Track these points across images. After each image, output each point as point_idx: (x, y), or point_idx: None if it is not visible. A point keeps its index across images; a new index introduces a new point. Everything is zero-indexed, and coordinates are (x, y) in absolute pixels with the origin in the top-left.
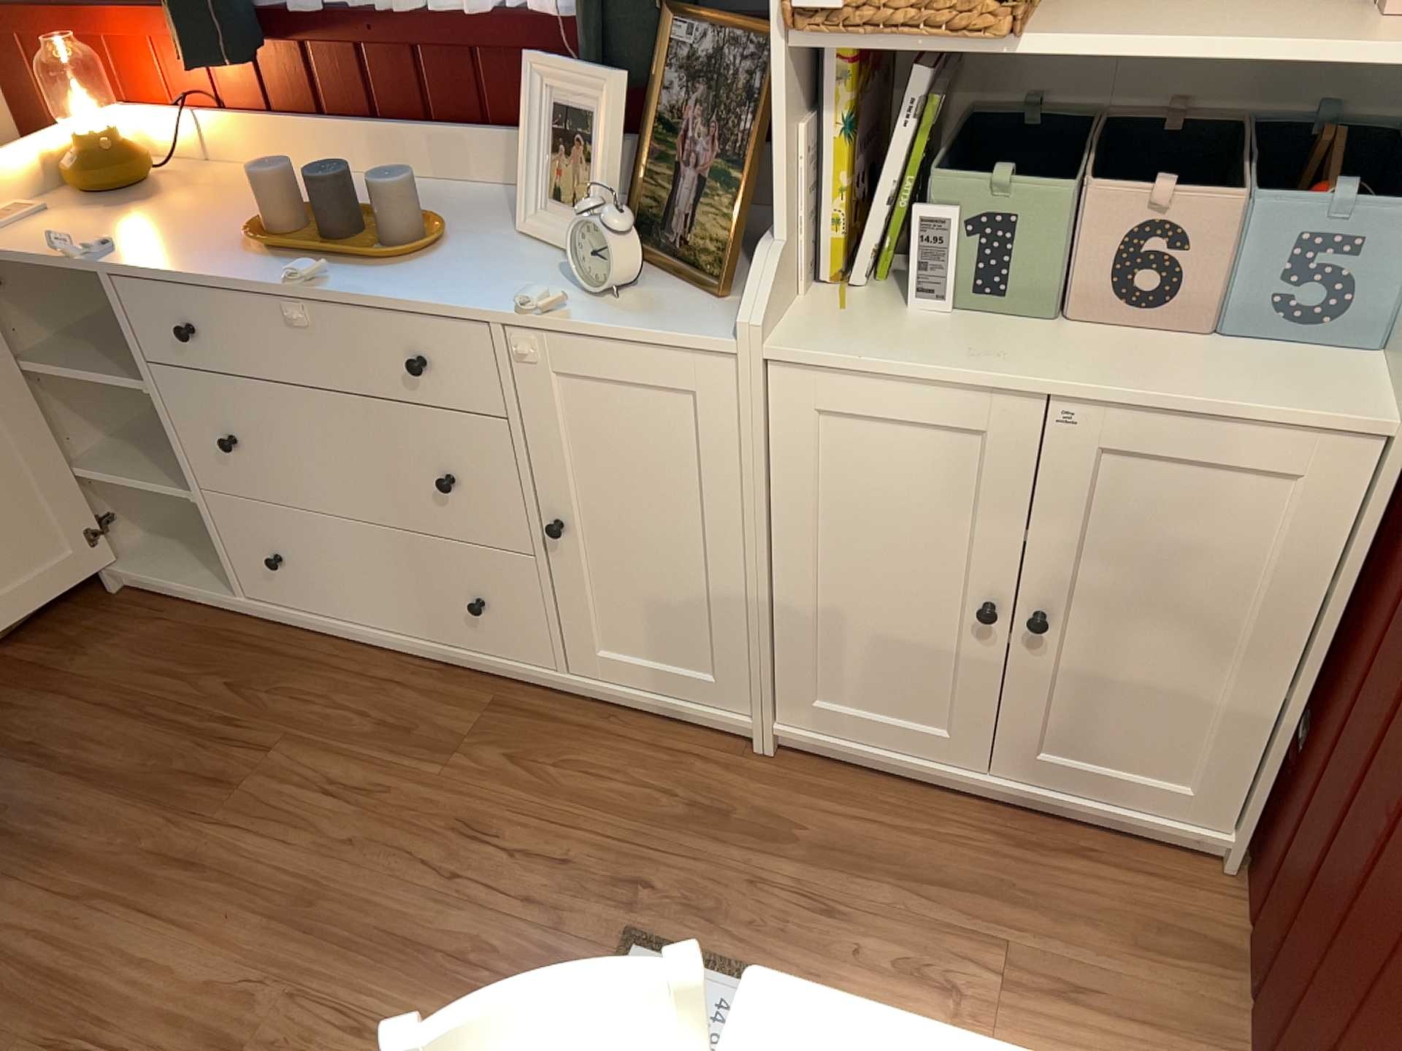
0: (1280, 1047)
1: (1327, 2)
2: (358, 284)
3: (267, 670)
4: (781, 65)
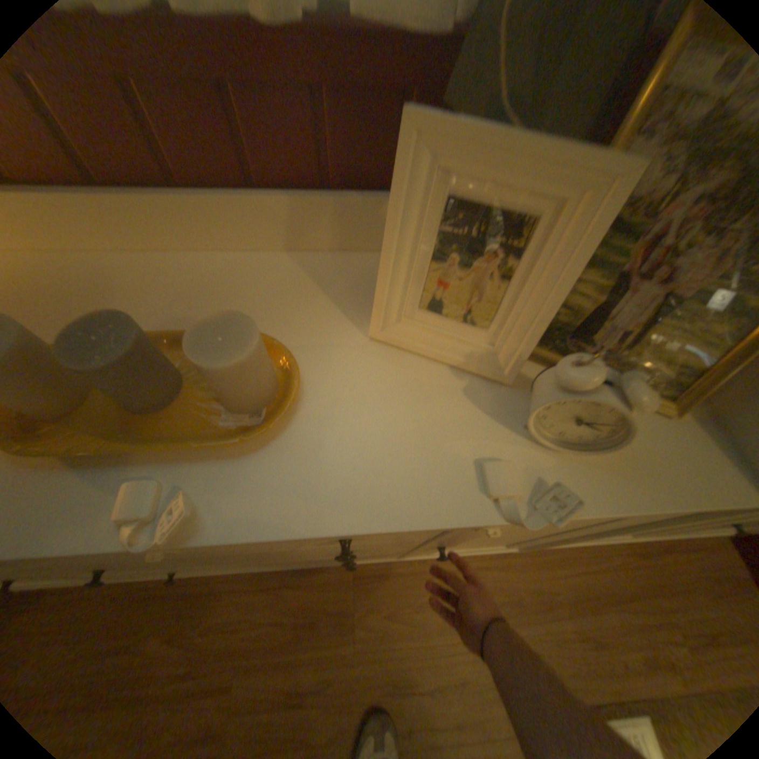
0: None
1: None
2: (247, 508)
3: (188, 615)
4: None
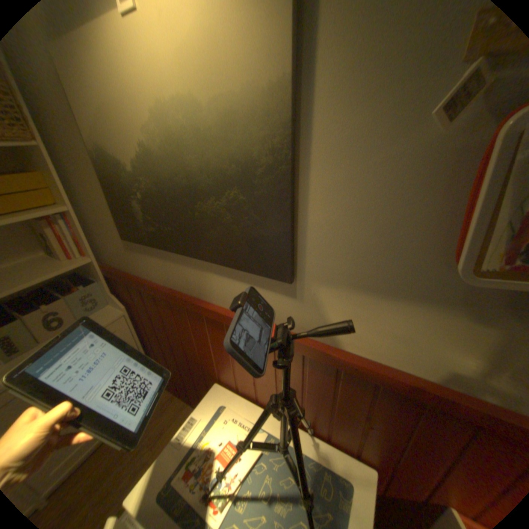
0: (188, 400)
1: (45, 264)
2: None
3: None
4: None
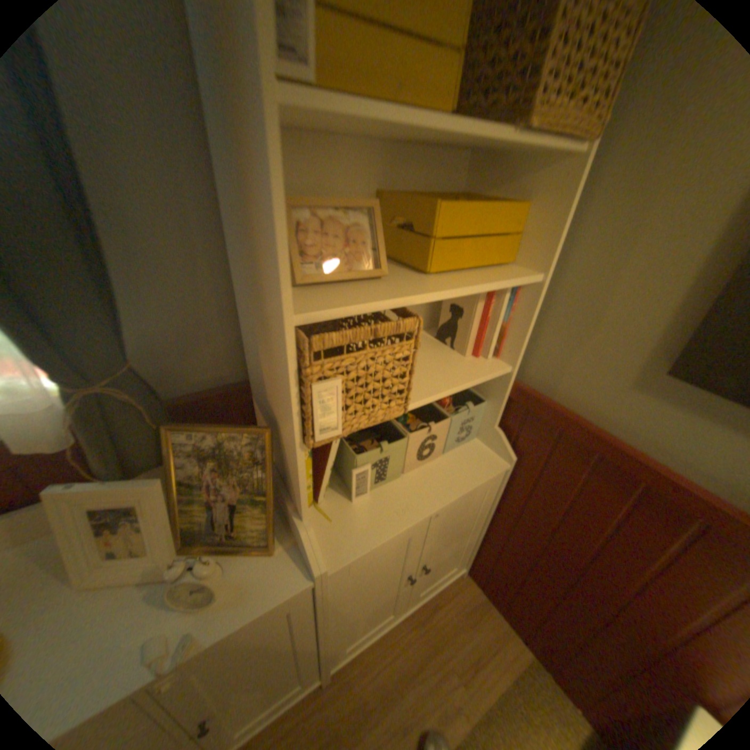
0: (532, 635)
1: (439, 352)
2: None
3: None
4: (297, 460)
